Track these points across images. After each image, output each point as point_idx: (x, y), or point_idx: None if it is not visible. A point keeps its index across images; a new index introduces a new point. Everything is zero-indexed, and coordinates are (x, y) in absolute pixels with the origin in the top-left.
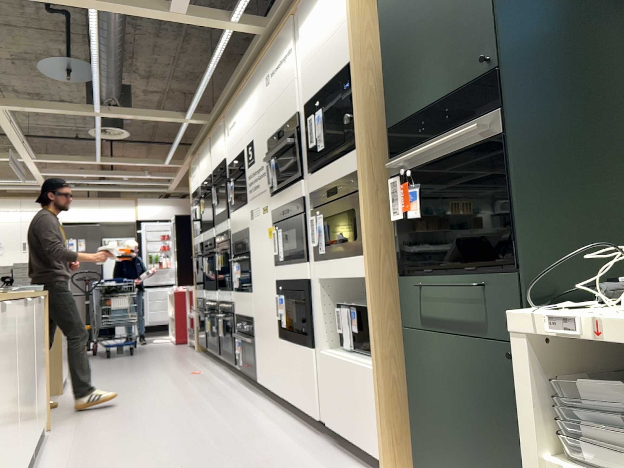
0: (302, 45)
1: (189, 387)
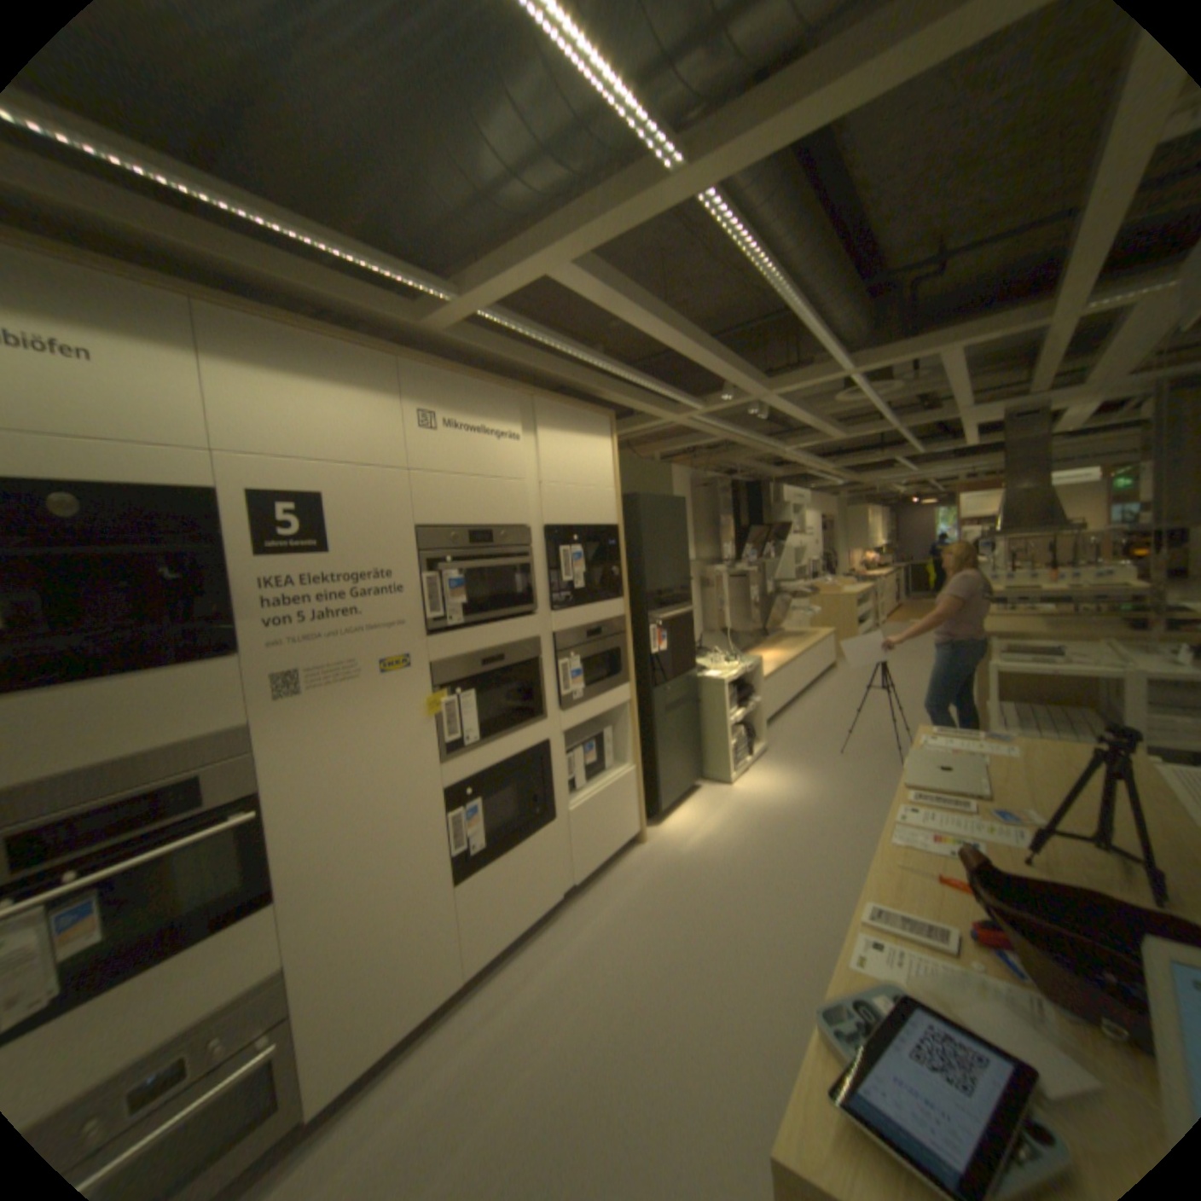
0: (535, 448)
1: None
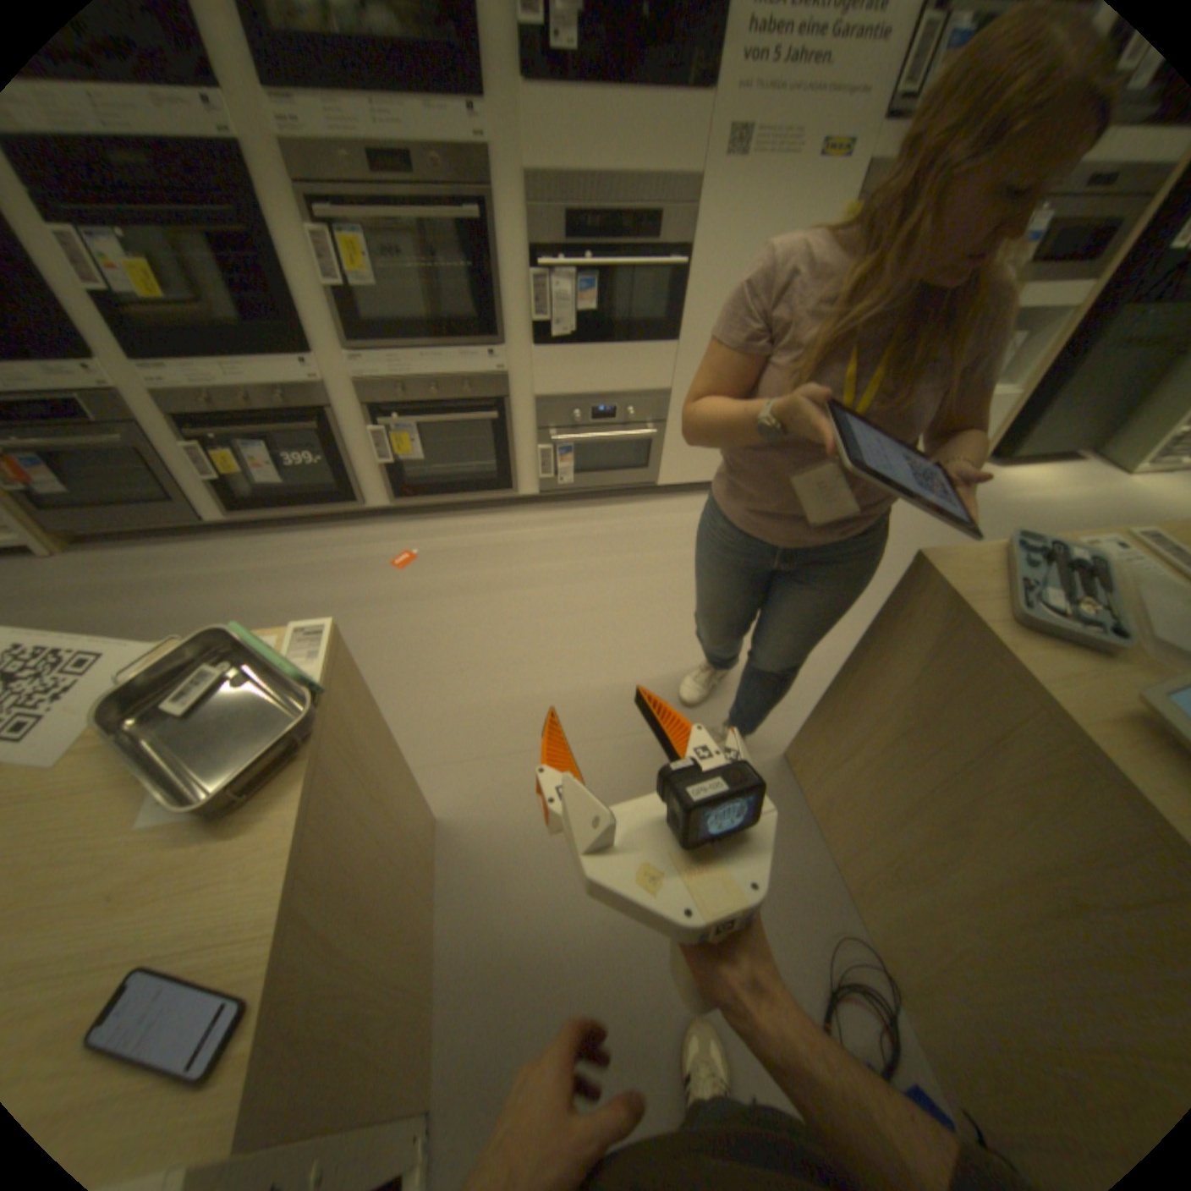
0: None
1: (538, 571)
